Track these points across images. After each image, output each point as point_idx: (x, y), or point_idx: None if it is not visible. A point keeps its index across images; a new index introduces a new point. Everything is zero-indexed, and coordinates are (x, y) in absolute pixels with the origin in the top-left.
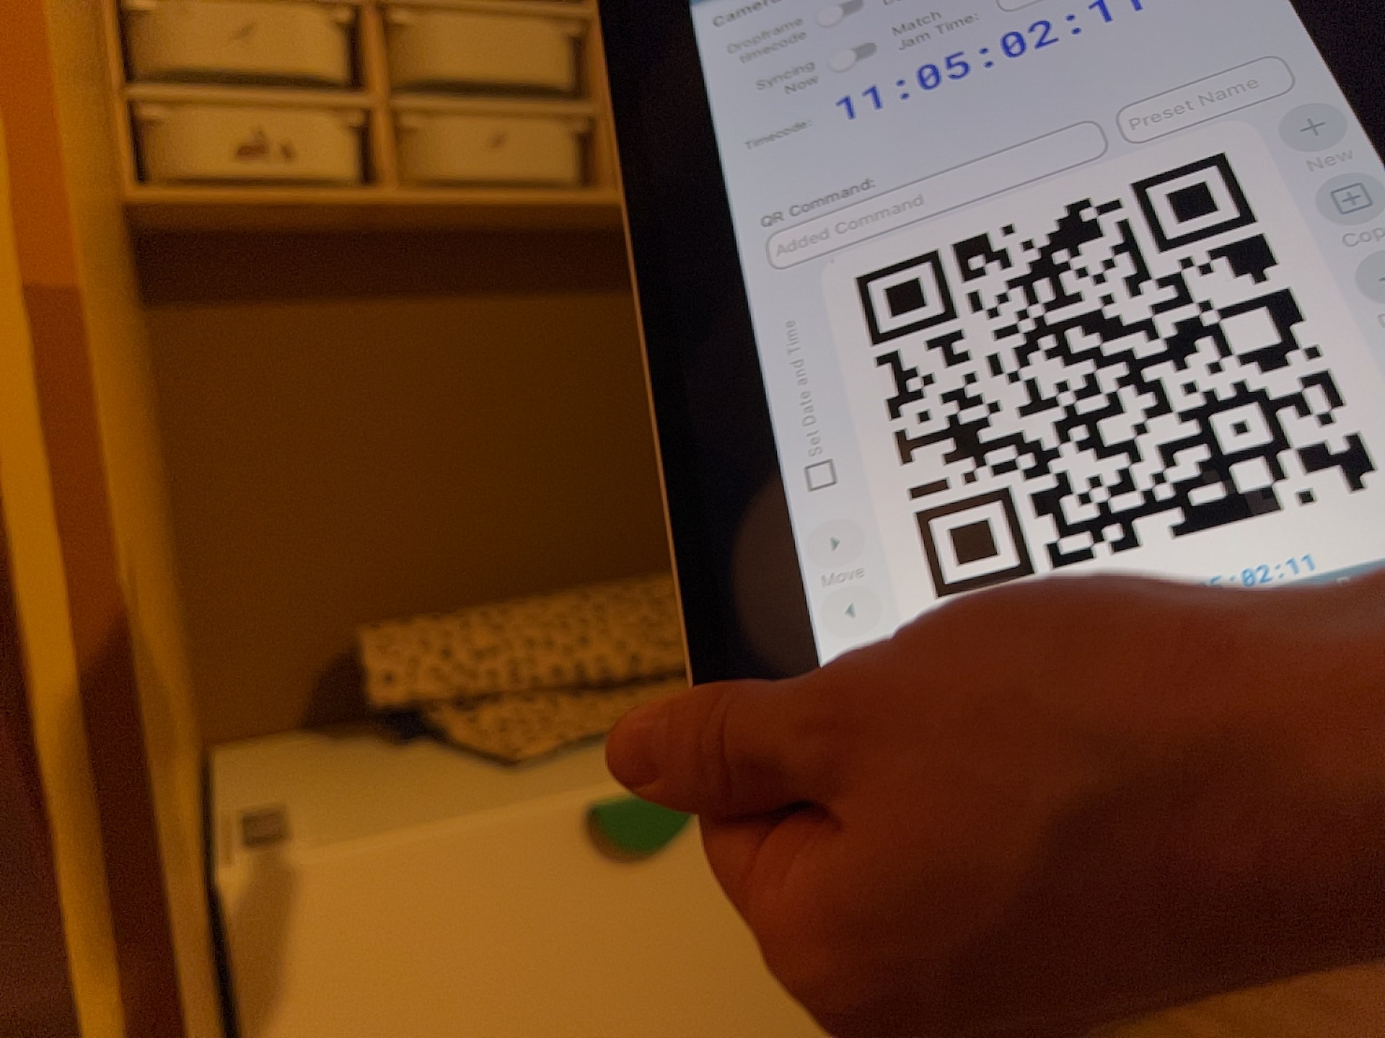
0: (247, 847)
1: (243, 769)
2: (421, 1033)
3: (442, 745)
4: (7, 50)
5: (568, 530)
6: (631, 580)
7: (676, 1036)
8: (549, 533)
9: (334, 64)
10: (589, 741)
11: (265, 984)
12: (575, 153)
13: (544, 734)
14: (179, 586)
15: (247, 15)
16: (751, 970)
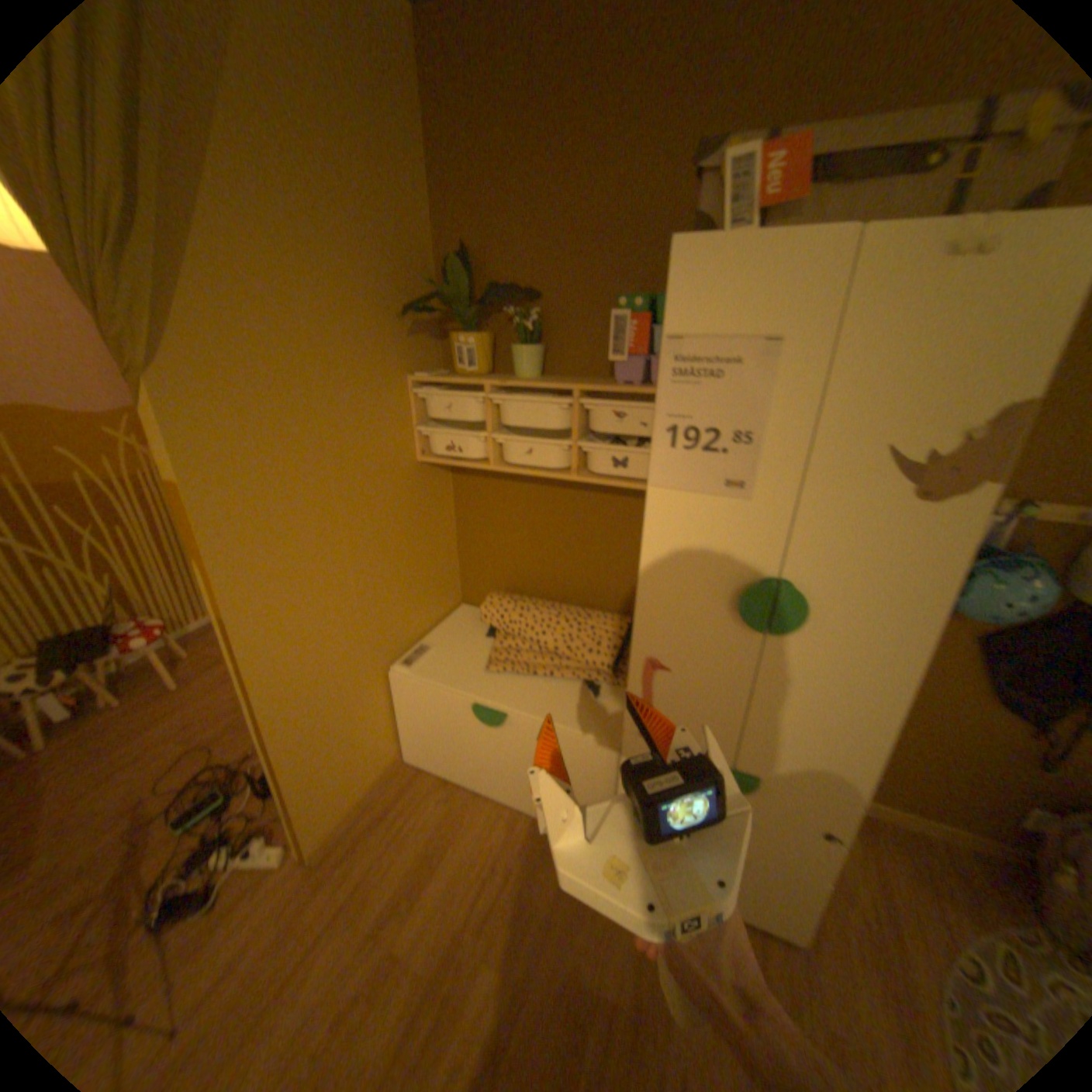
0: (407, 658)
1: (455, 618)
2: (431, 725)
3: (492, 642)
4: (209, 570)
5: (576, 579)
6: (588, 610)
7: (497, 770)
8: (569, 578)
9: (478, 416)
10: (514, 671)
11: (397, 694)
12: (563, 456)
13: (510, 659)
14: (457, 555)
15: (448, 401)
16: (523, 770)
